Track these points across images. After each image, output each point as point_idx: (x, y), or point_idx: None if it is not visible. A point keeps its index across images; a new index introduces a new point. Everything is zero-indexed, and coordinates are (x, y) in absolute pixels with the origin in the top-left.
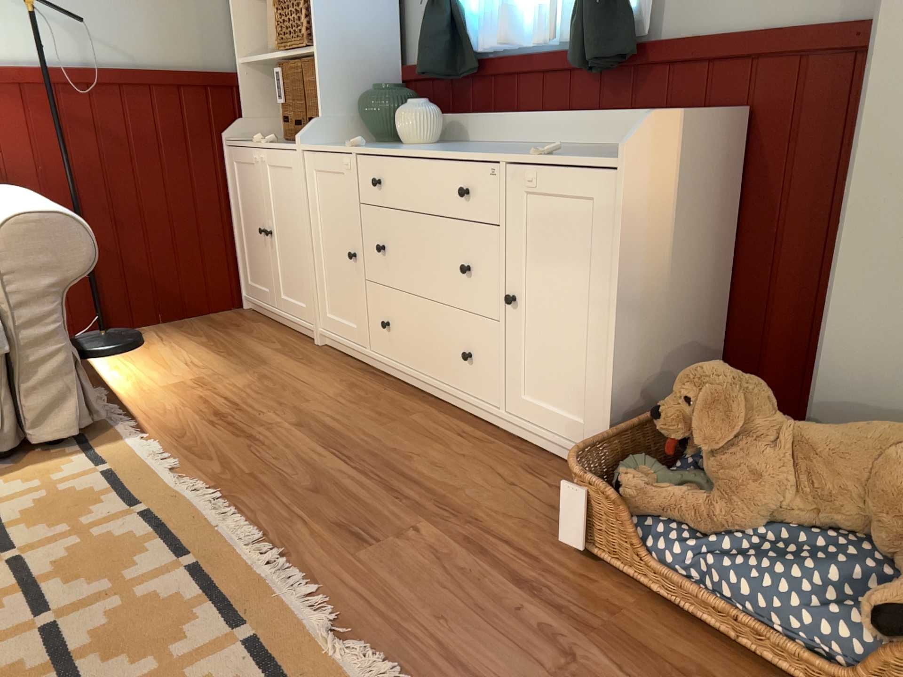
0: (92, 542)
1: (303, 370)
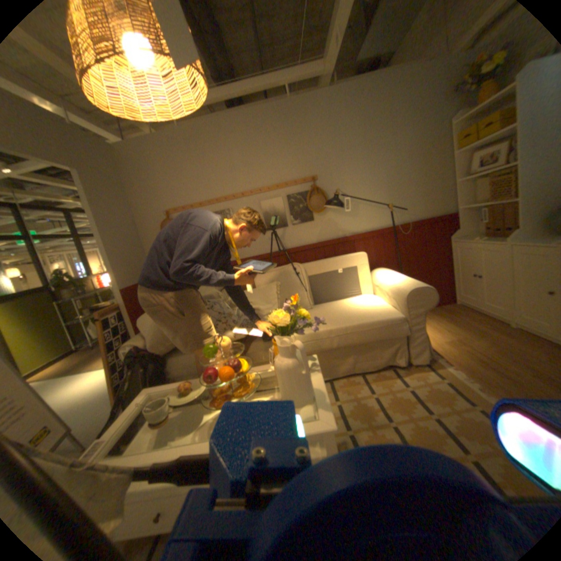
0: (466, 421)
1: (515, 342)
